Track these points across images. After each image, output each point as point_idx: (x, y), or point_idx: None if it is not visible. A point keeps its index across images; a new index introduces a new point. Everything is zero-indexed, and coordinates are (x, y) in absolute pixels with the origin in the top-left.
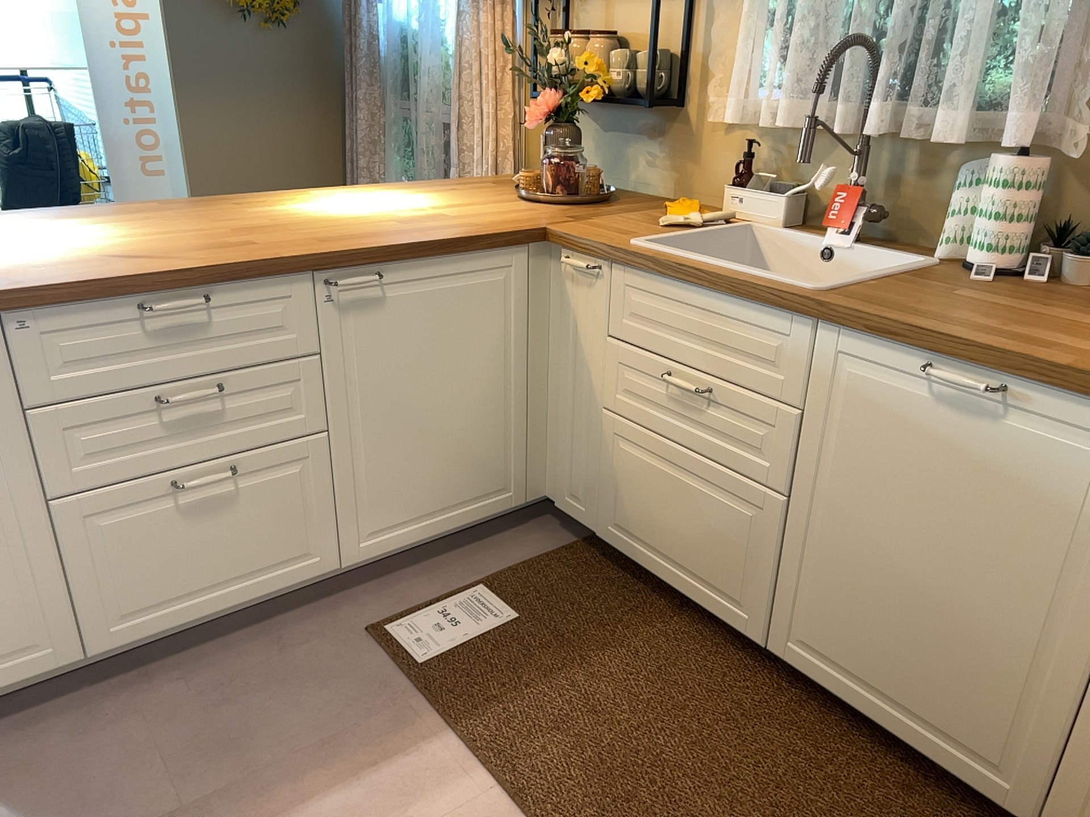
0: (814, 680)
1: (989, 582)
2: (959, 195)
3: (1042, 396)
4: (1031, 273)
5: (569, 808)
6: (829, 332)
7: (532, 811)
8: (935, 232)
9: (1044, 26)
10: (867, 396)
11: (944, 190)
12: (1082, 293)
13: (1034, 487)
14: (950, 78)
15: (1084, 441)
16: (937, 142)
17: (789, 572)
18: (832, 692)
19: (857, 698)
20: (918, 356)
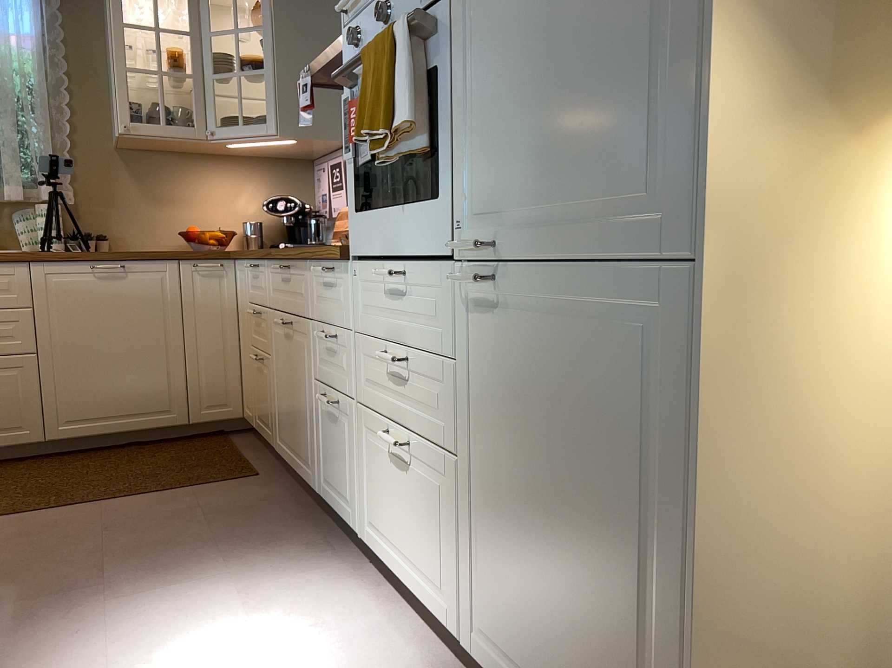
0: (79, 437)
1: (142, 339)
2: (22, 225)
3: (137, 264)
4: (74, 249)
5: (42, 504)
6: (38, 267)
7: (29, 511)
8: (10, 245)
9: (44, 153)
10: (67, 288)
11: (9, 225)
12: (98, 253)
13: (145, 296)
14: (7, 172)
15: (155, 275)
16: (13, 199)
17: (49, 391)
18: (91, 435)
19: (105, 428)
20: (86, 264)
